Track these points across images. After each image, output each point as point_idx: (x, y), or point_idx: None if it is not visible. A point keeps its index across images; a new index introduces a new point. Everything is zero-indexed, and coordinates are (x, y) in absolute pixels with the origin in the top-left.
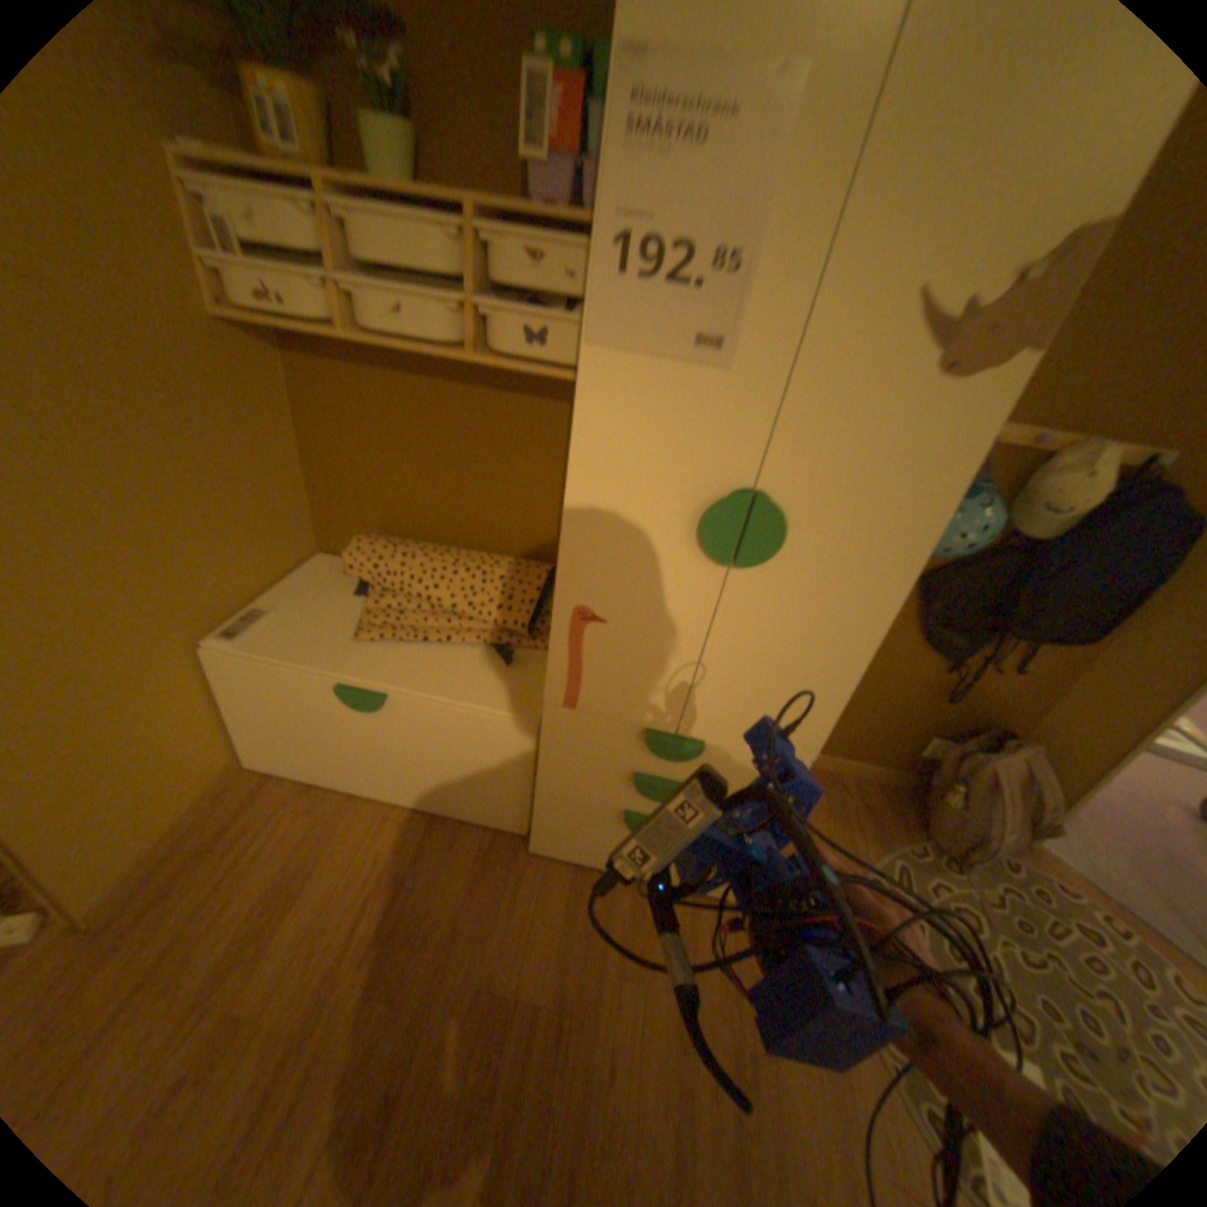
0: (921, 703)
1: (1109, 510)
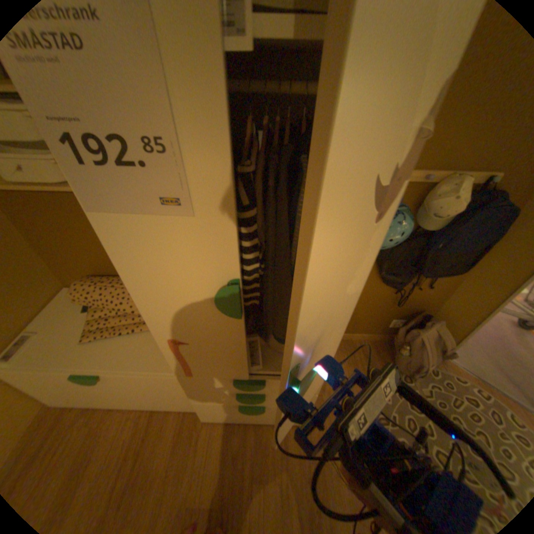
0: (384, 307)
1: (468, 212)
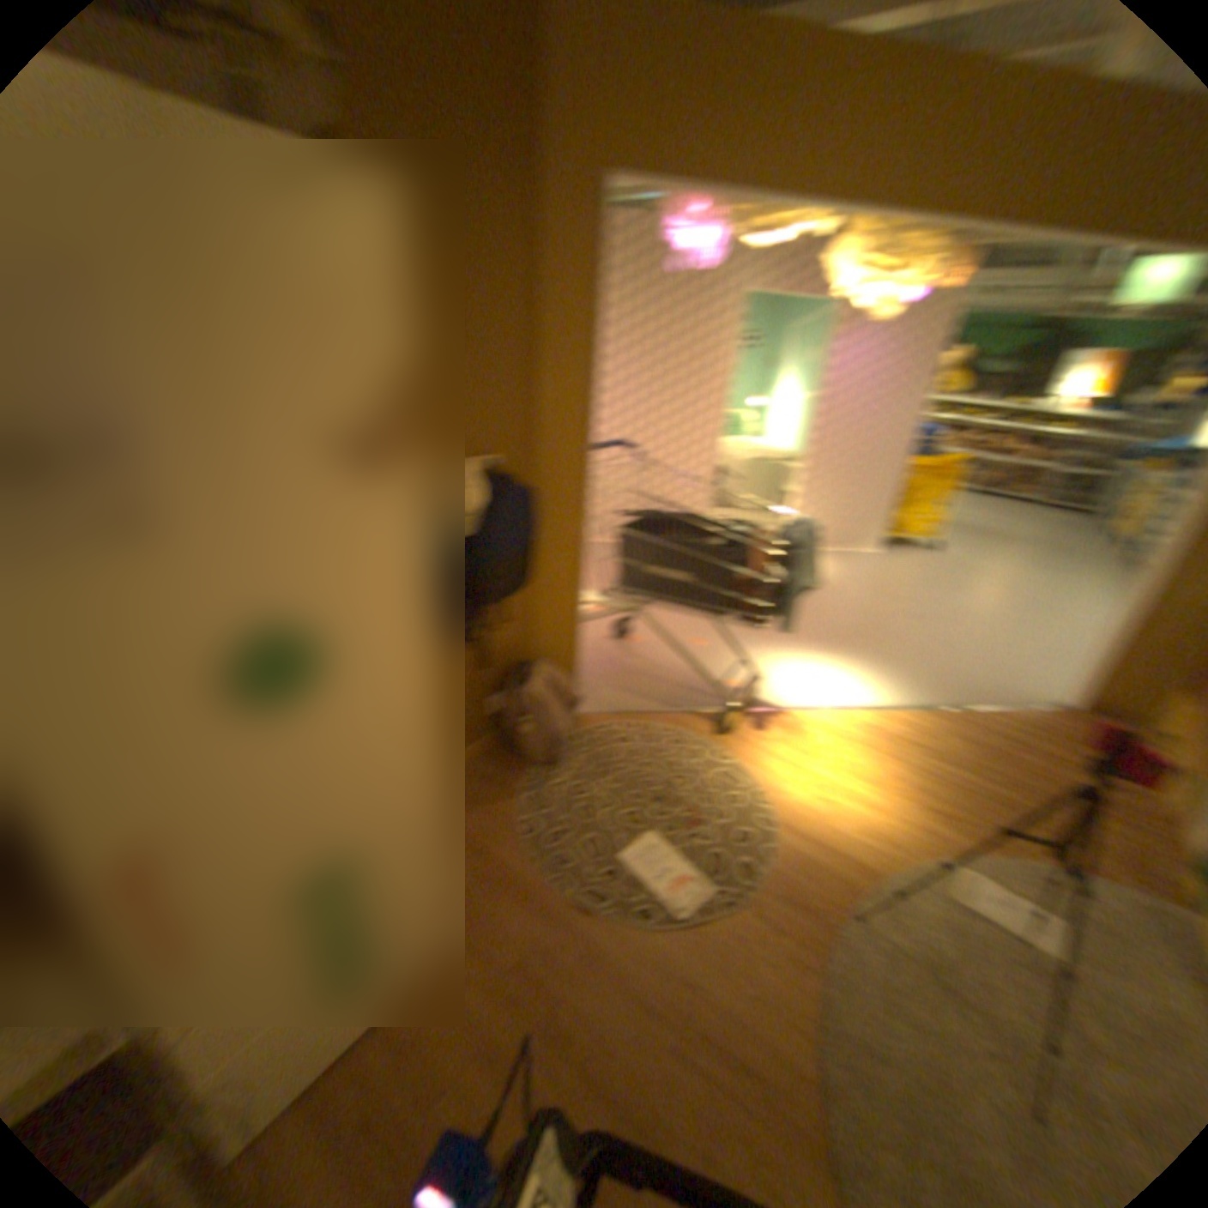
0: (472, 683)
1: (496, 505)
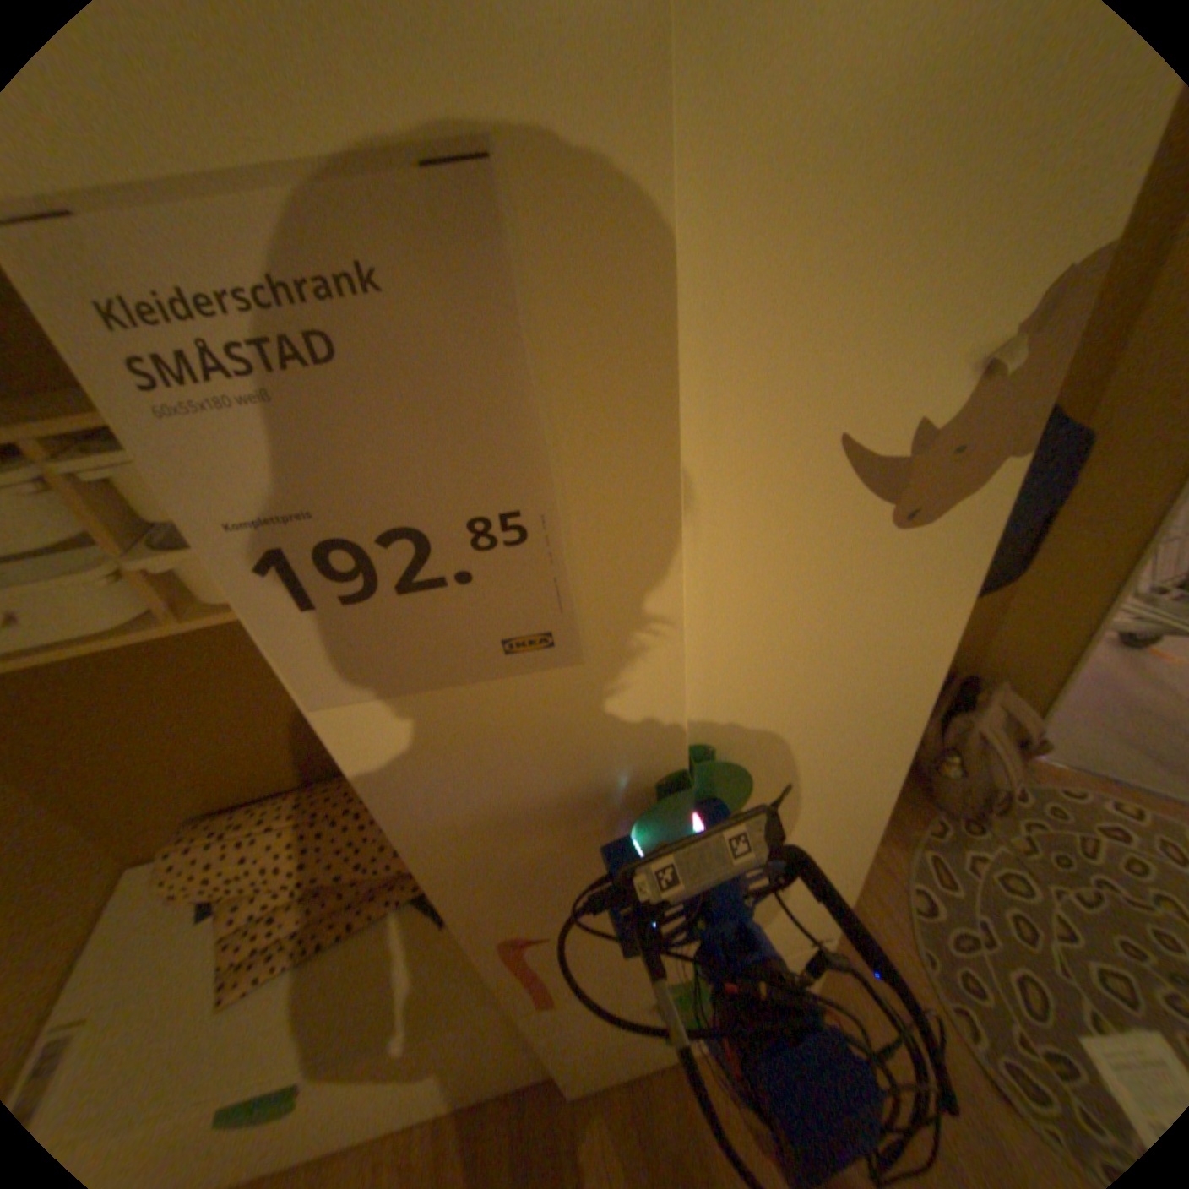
0: None
1: None
